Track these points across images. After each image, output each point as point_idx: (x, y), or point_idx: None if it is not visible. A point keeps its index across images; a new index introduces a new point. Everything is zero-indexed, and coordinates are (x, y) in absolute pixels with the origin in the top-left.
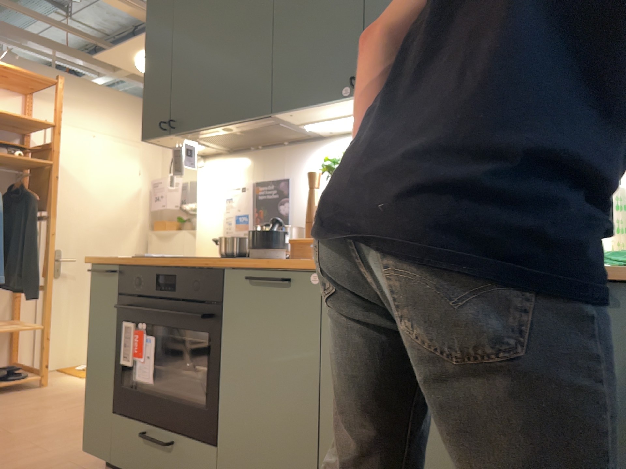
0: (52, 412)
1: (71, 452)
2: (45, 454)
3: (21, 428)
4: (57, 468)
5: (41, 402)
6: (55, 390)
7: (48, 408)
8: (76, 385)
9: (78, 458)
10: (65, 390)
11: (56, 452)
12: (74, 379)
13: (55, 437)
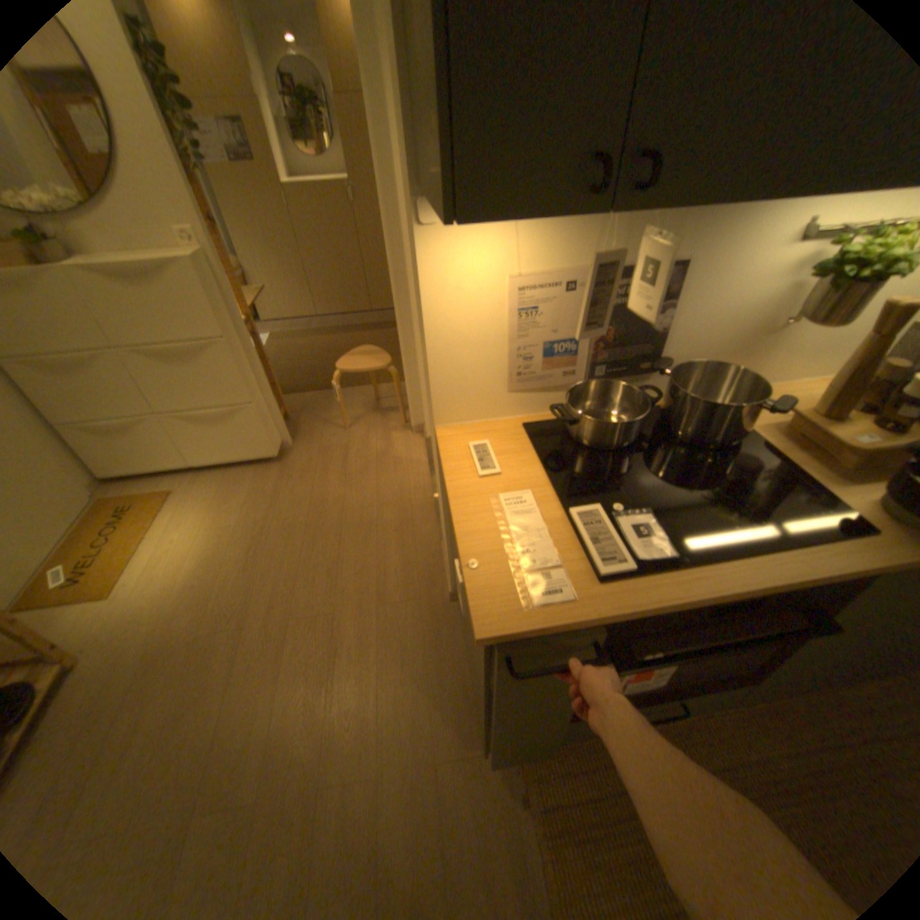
0: (215, 702)
1: (399, 744)
2: (378, 781)
3: (242, 773)
4: (441, 784)
5: (151, 699)
6: (116, 656)
7: (189, 701)
8: (130, 620)
9: (428, 746)
10: (136, 644)
11: (381, 762)
12: (96, 608)
13: (326, 741)
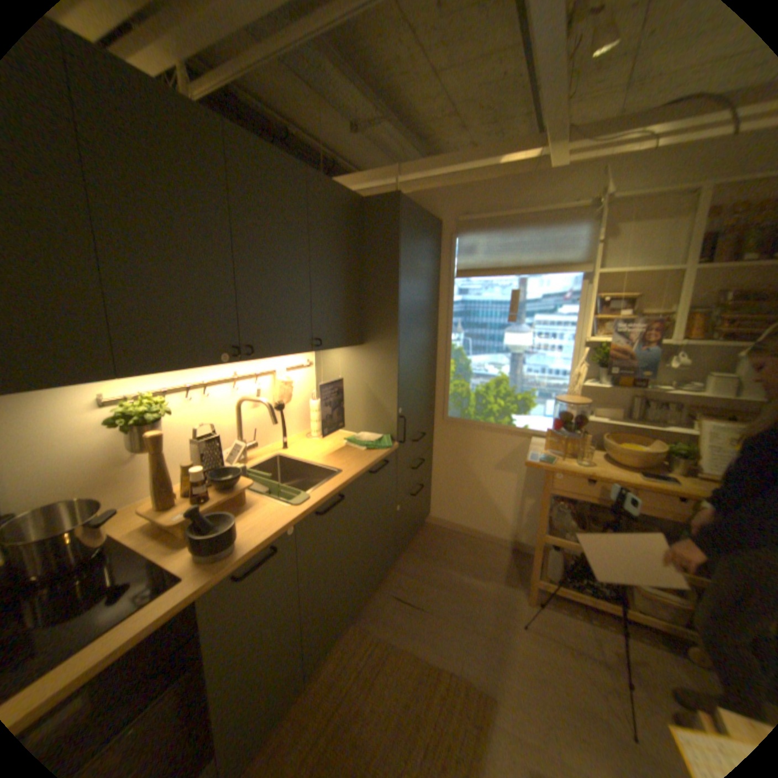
0: None
1: None
2: None
3: None
4: None
5: None
6: None
7: None
8: None
9: None
10: None
11: None
12: None
13: None
